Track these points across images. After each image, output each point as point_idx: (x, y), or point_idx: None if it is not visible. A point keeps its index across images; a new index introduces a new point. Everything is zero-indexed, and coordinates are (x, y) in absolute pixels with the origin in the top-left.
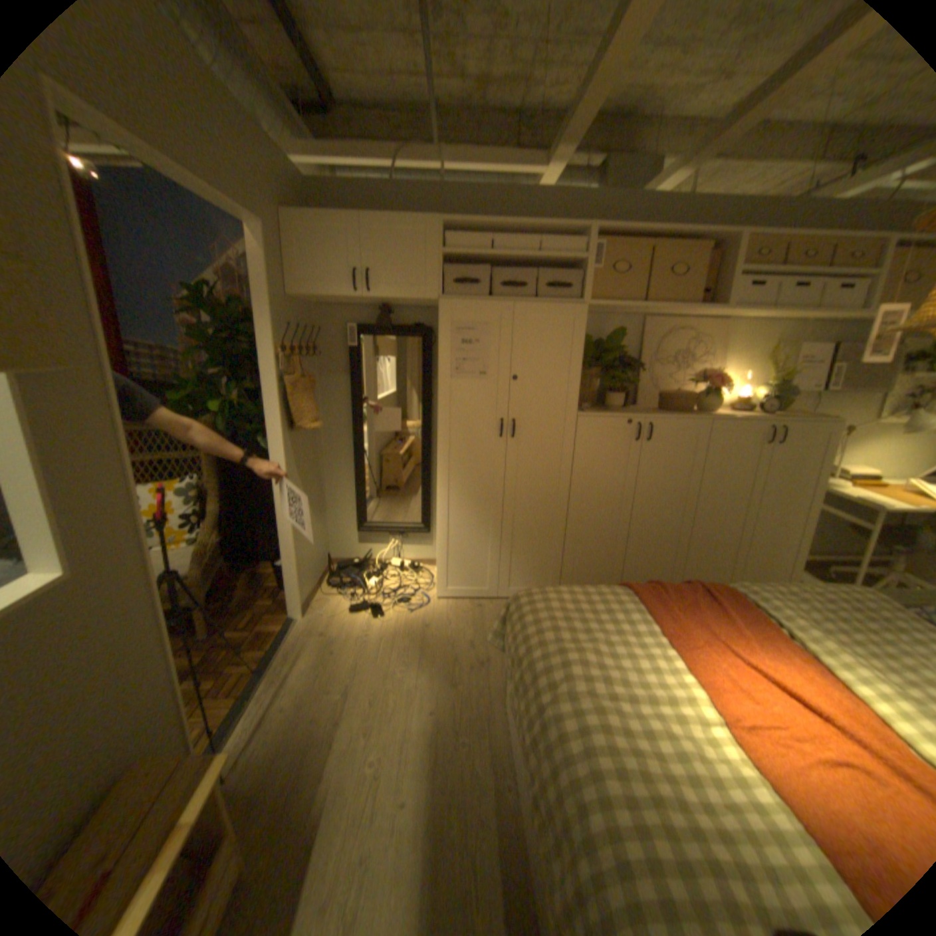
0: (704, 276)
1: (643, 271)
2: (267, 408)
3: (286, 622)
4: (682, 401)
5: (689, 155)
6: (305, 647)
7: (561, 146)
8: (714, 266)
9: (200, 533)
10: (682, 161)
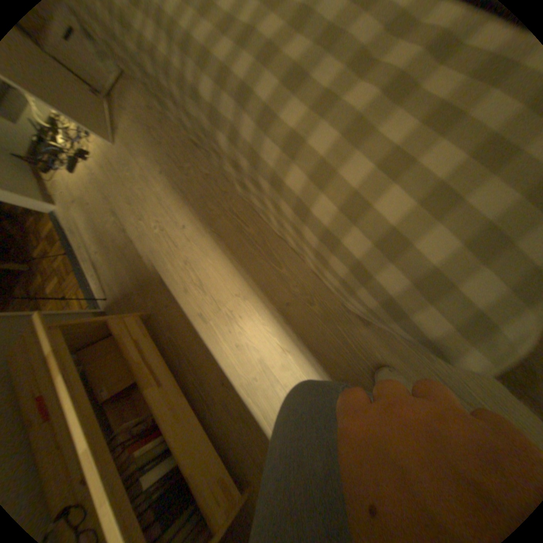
0: None
1: None
2: None
3: (50, 216)
4: None
5: None
6: (73, 215)
7: None
8: None
9: None
10: None
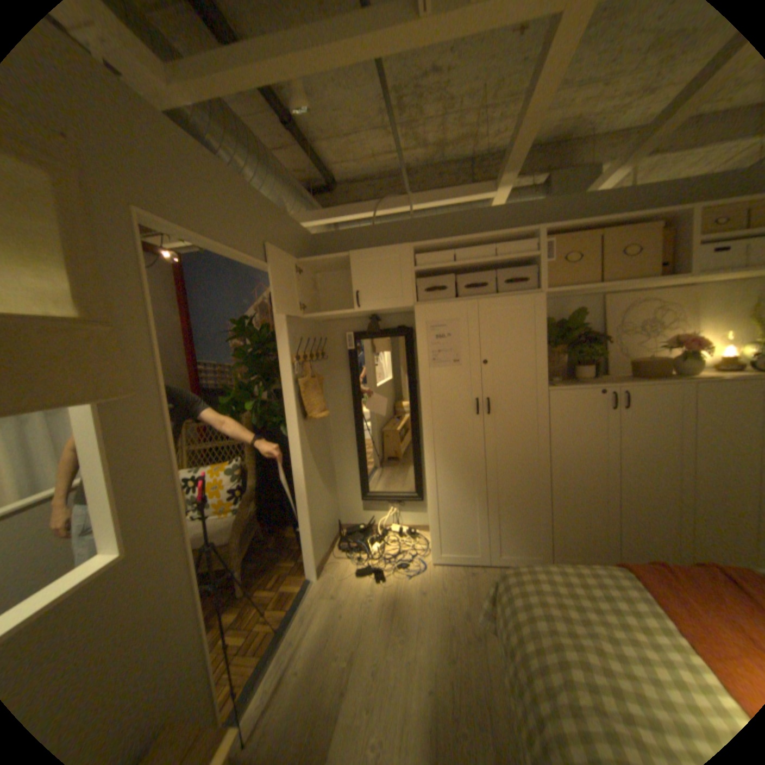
0: (658, 252)
1: (595, 258)
2: (286, 405)
3: (303, 585)
4: (657, 367)
5: (623, 158)
6: (317, 610)
7: (504, 175)
8: (667, 242)
9: (240, 505)
10: (617, 163)
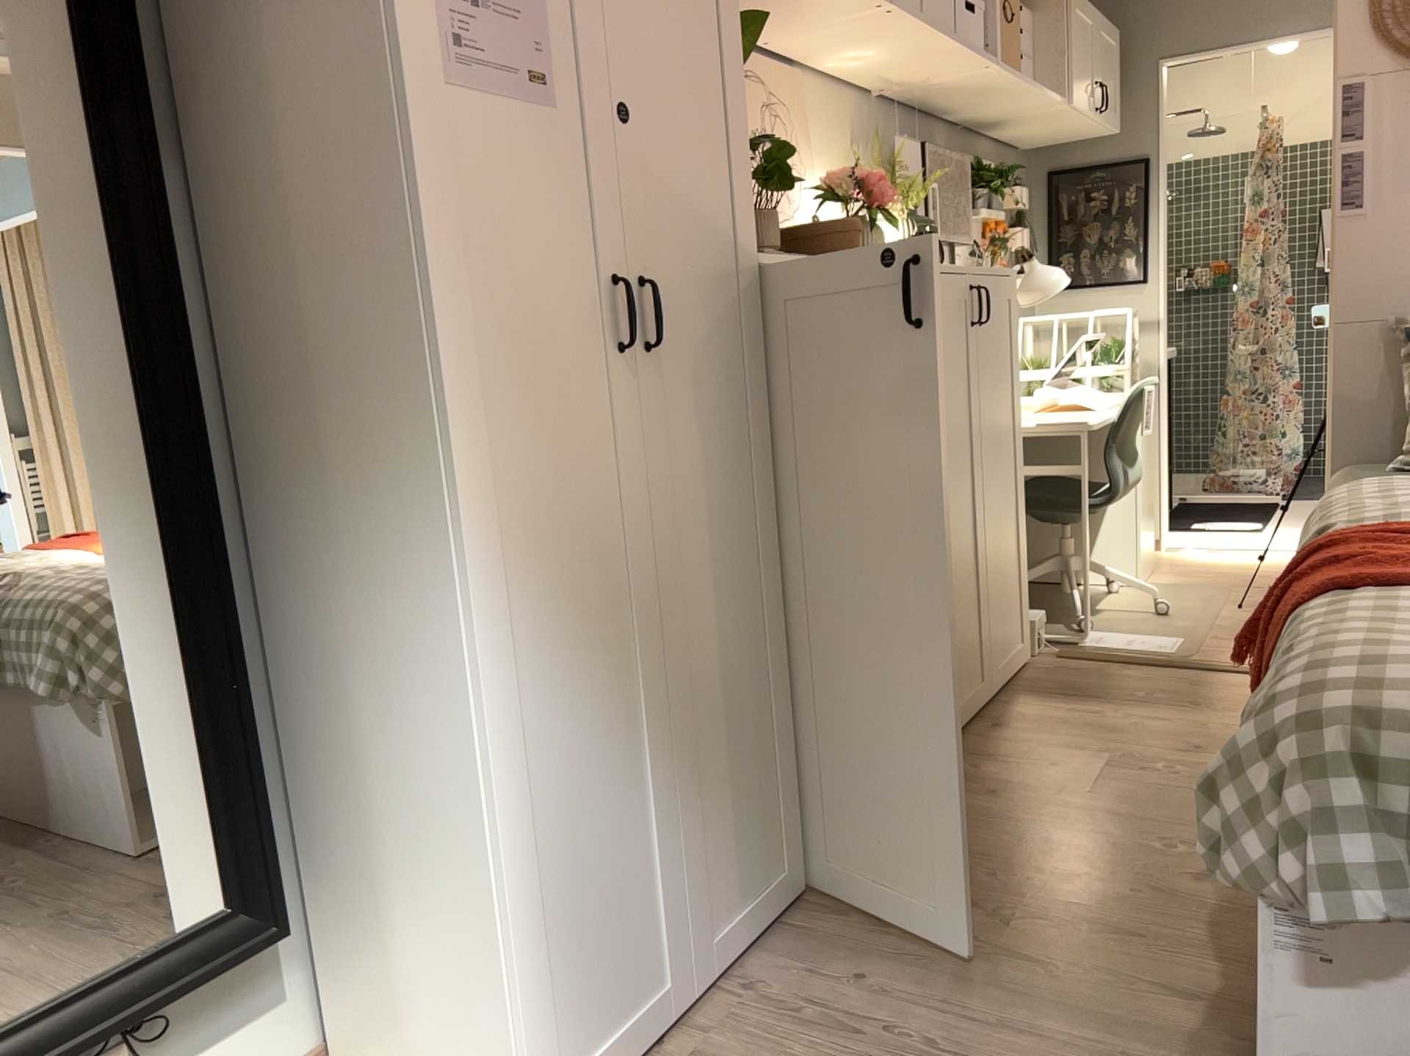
0: None
1: None
2: None
3: None
4: (853, 233)
5: None
6: None
7: None
8: None
9: None
10: None
